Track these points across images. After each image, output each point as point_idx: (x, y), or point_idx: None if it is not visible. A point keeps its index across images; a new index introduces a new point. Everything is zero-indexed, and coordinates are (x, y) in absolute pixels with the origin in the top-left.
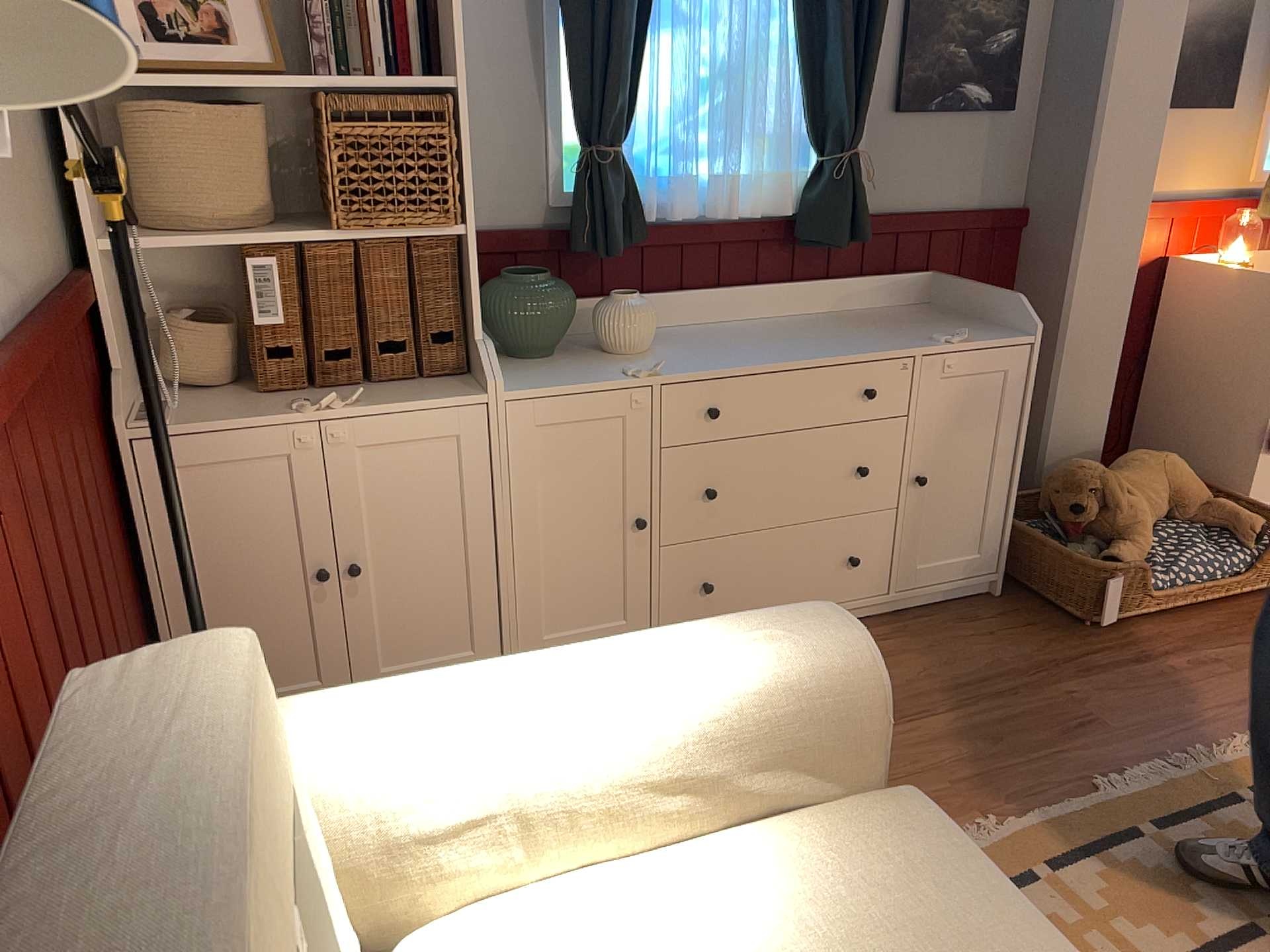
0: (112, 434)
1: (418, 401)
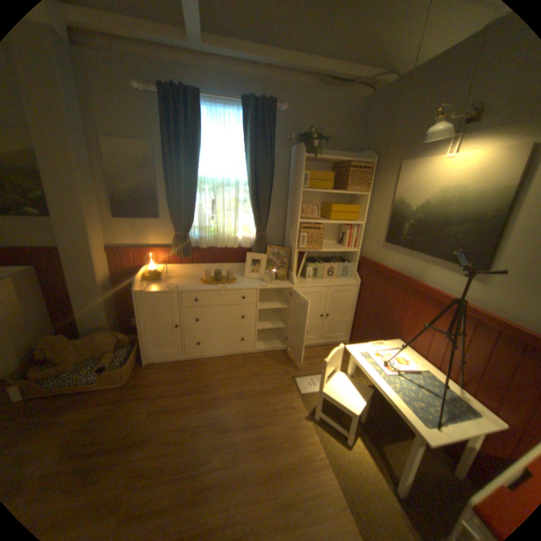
0: None
1: None
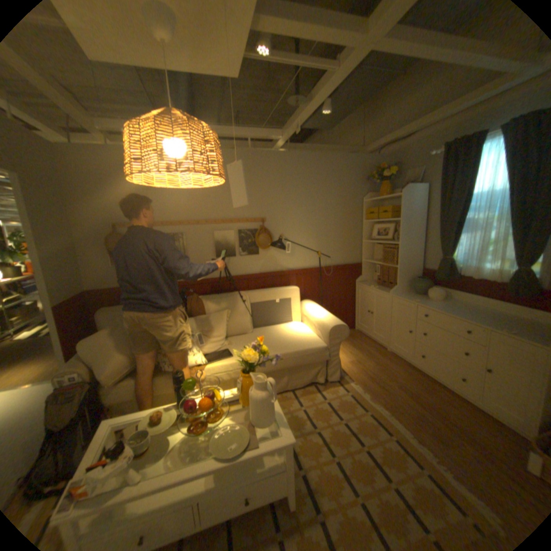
0: (355, 282)
1: (383, 291)
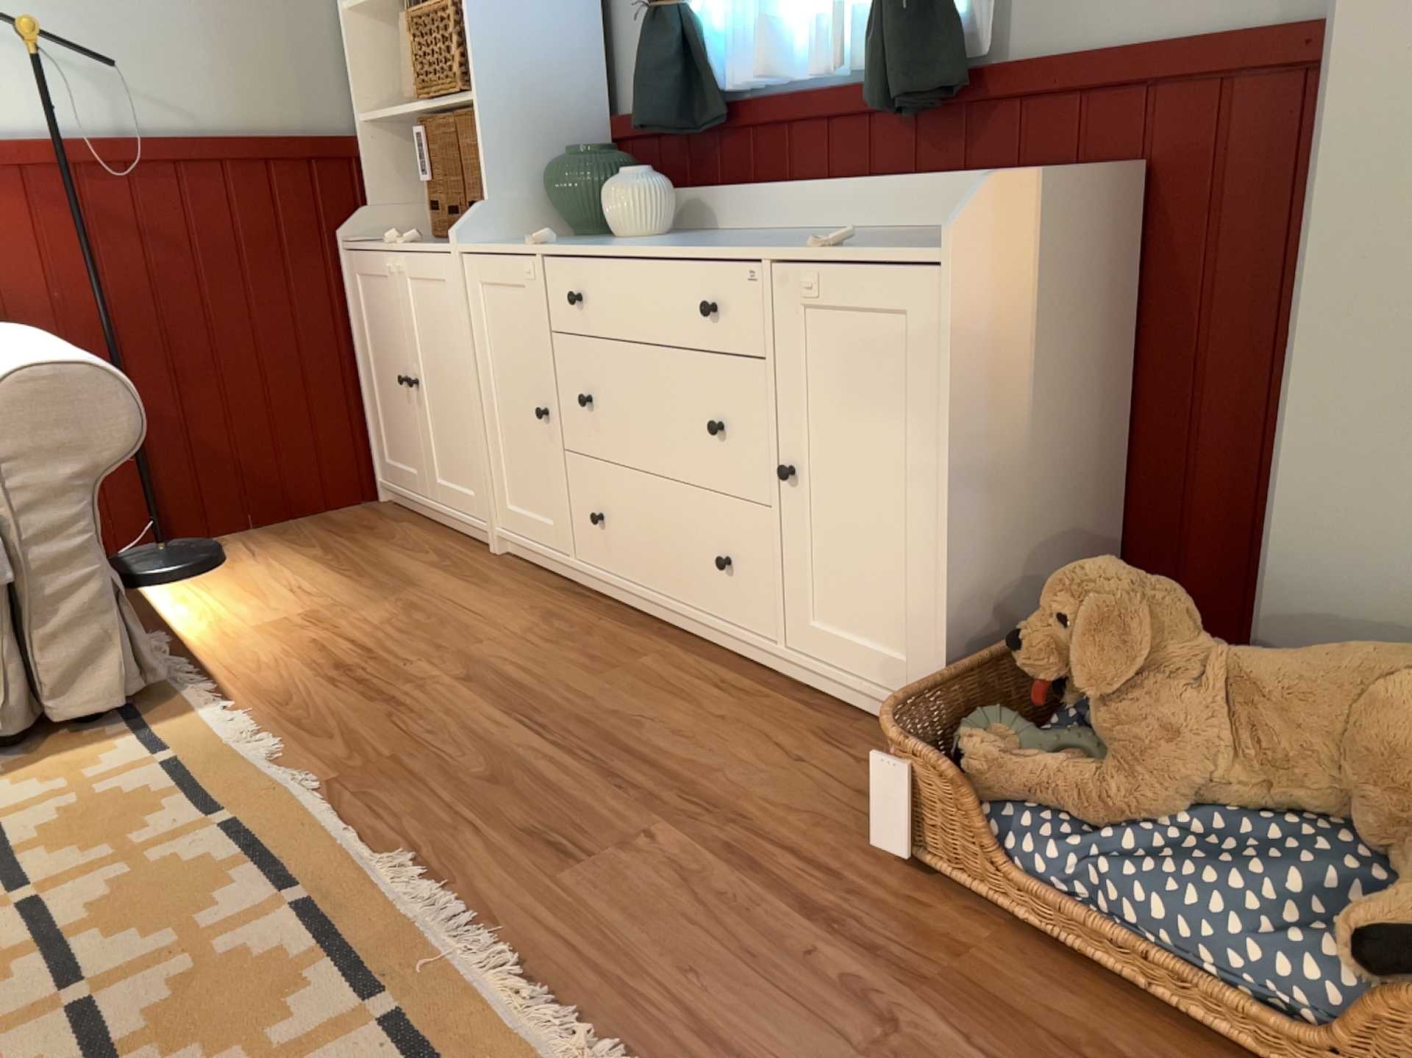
0: (338, 245)
1: (435, 247)
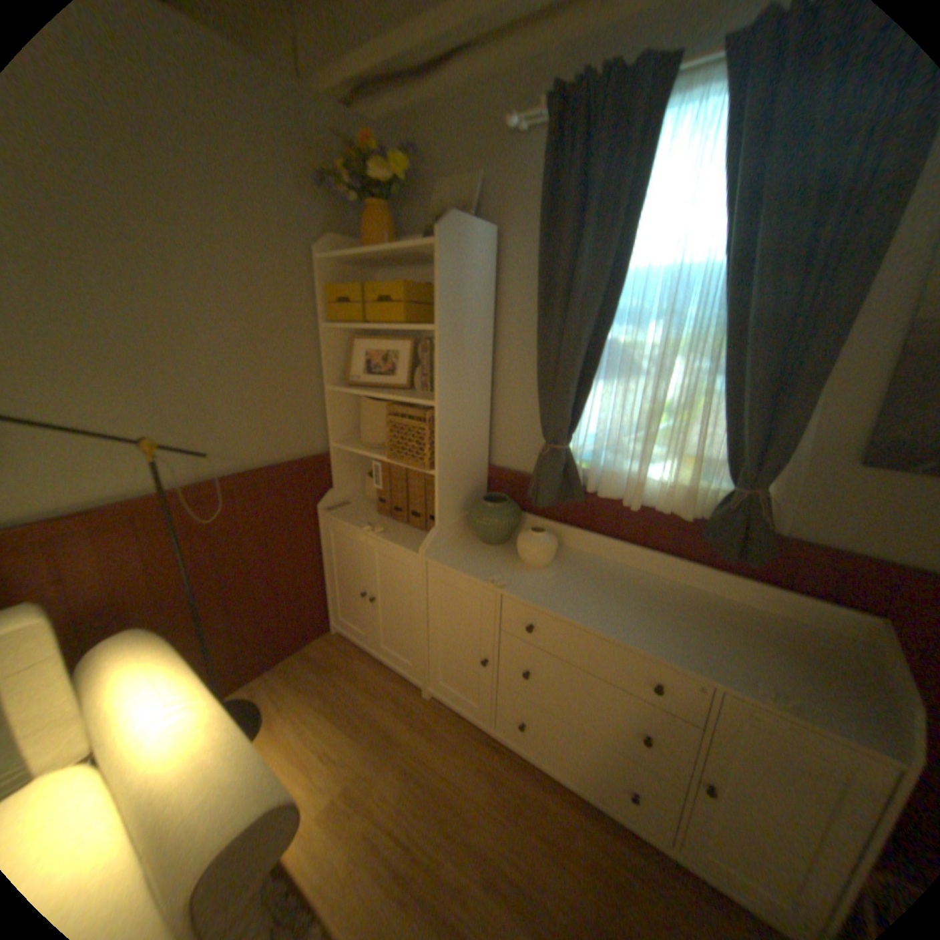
0: (317, 510)
1: (400, 543)
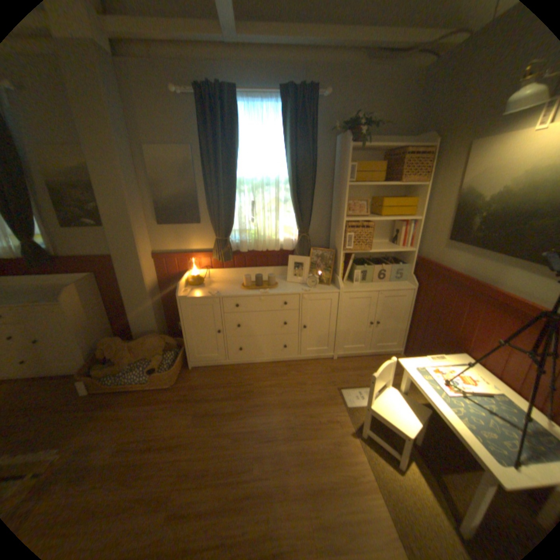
0: None
1: None
